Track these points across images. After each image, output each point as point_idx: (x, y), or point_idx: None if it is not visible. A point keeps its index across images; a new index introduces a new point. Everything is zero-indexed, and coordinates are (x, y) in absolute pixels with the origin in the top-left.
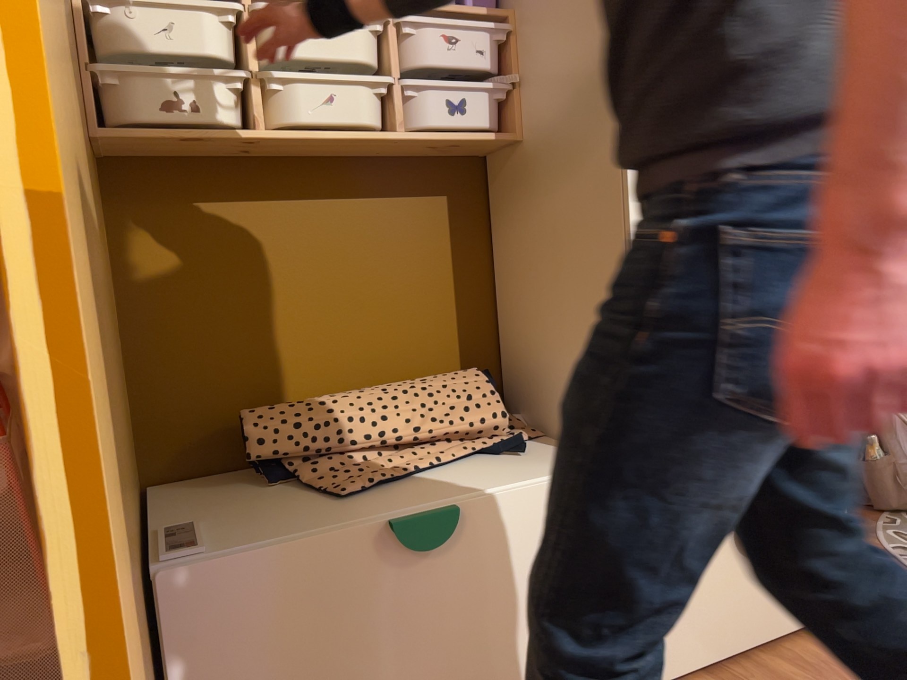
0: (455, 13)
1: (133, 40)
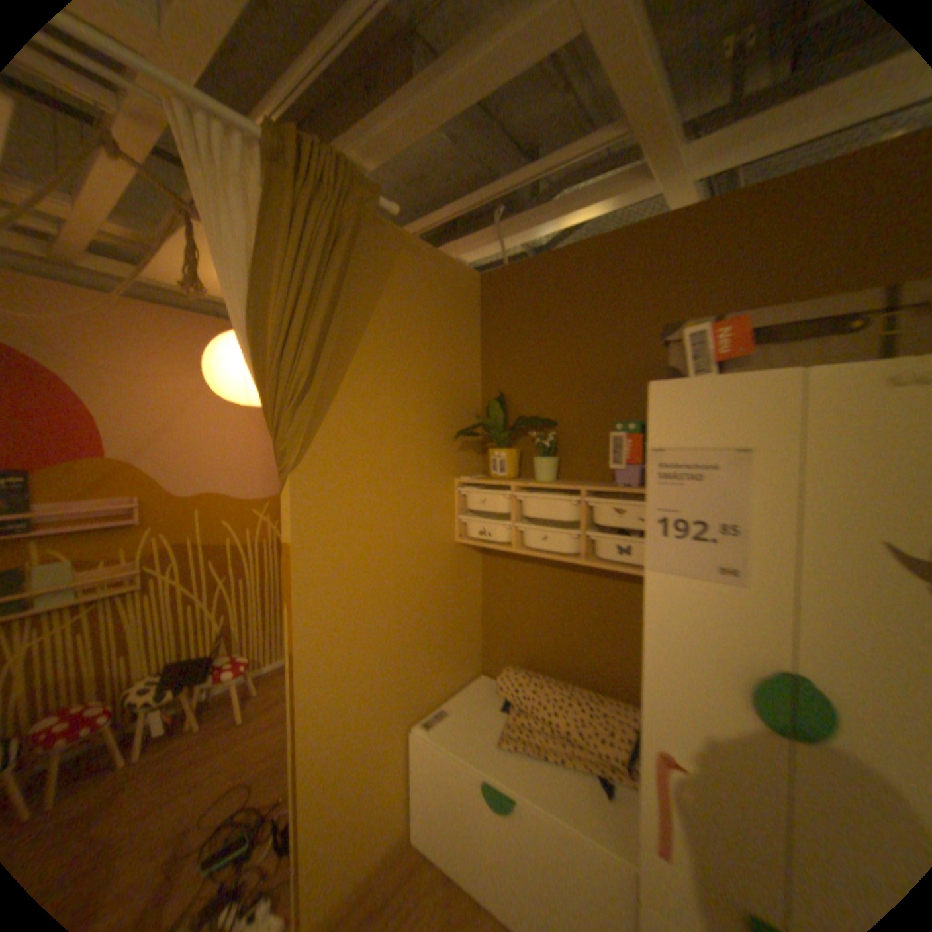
0: (623, 494)
1: (470, 504)
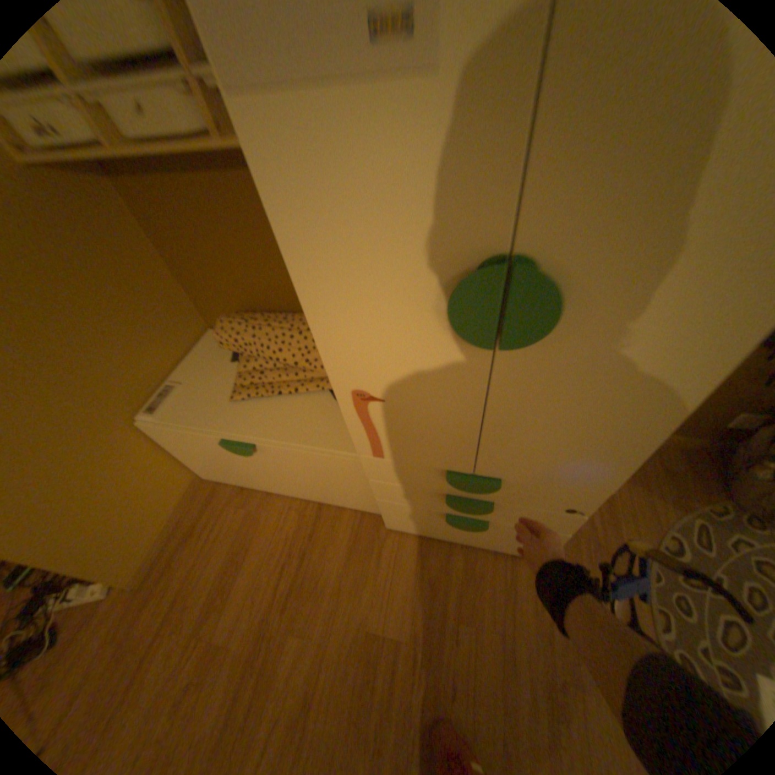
0: None
1: None
